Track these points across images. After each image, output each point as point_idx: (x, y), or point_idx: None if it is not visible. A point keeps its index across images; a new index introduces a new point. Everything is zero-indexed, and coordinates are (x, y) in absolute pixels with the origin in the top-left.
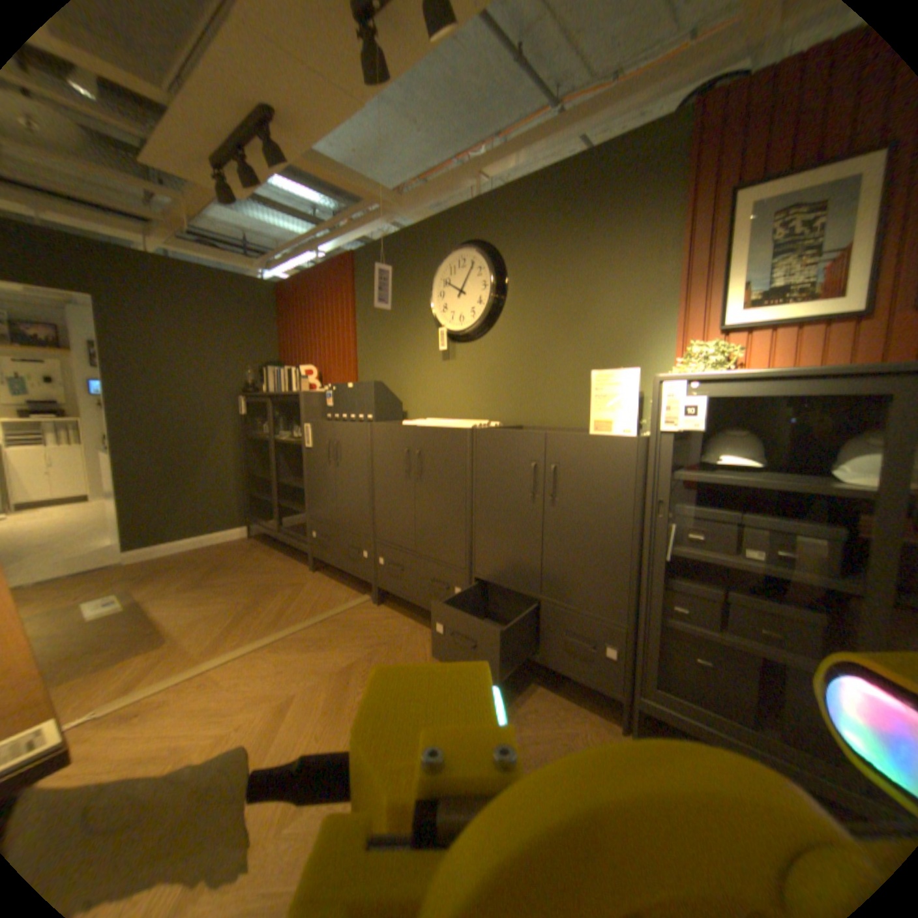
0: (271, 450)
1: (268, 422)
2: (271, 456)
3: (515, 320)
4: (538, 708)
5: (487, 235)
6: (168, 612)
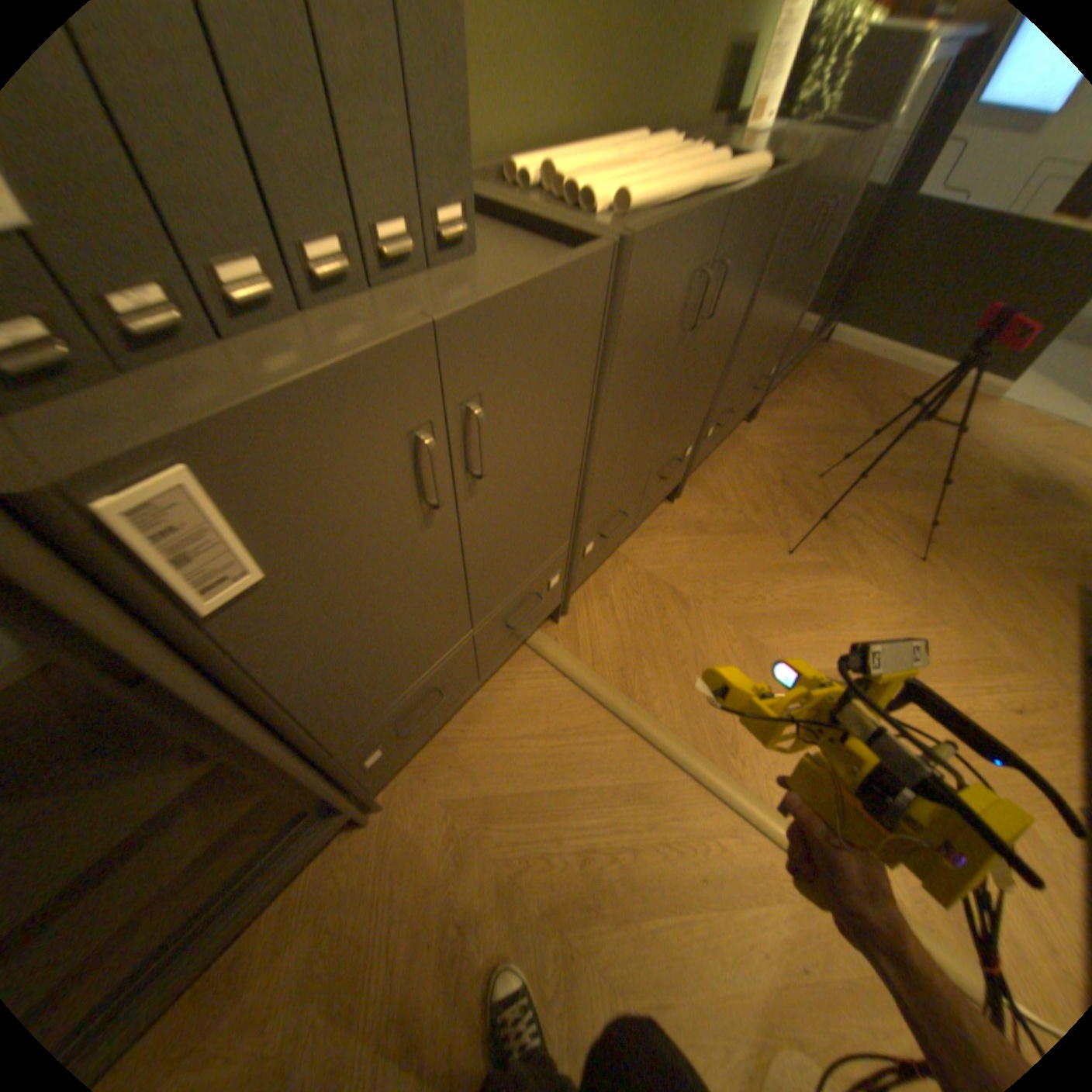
0: None
1: None
2: None
3: None
4: (740, 463)
5: None
6: None
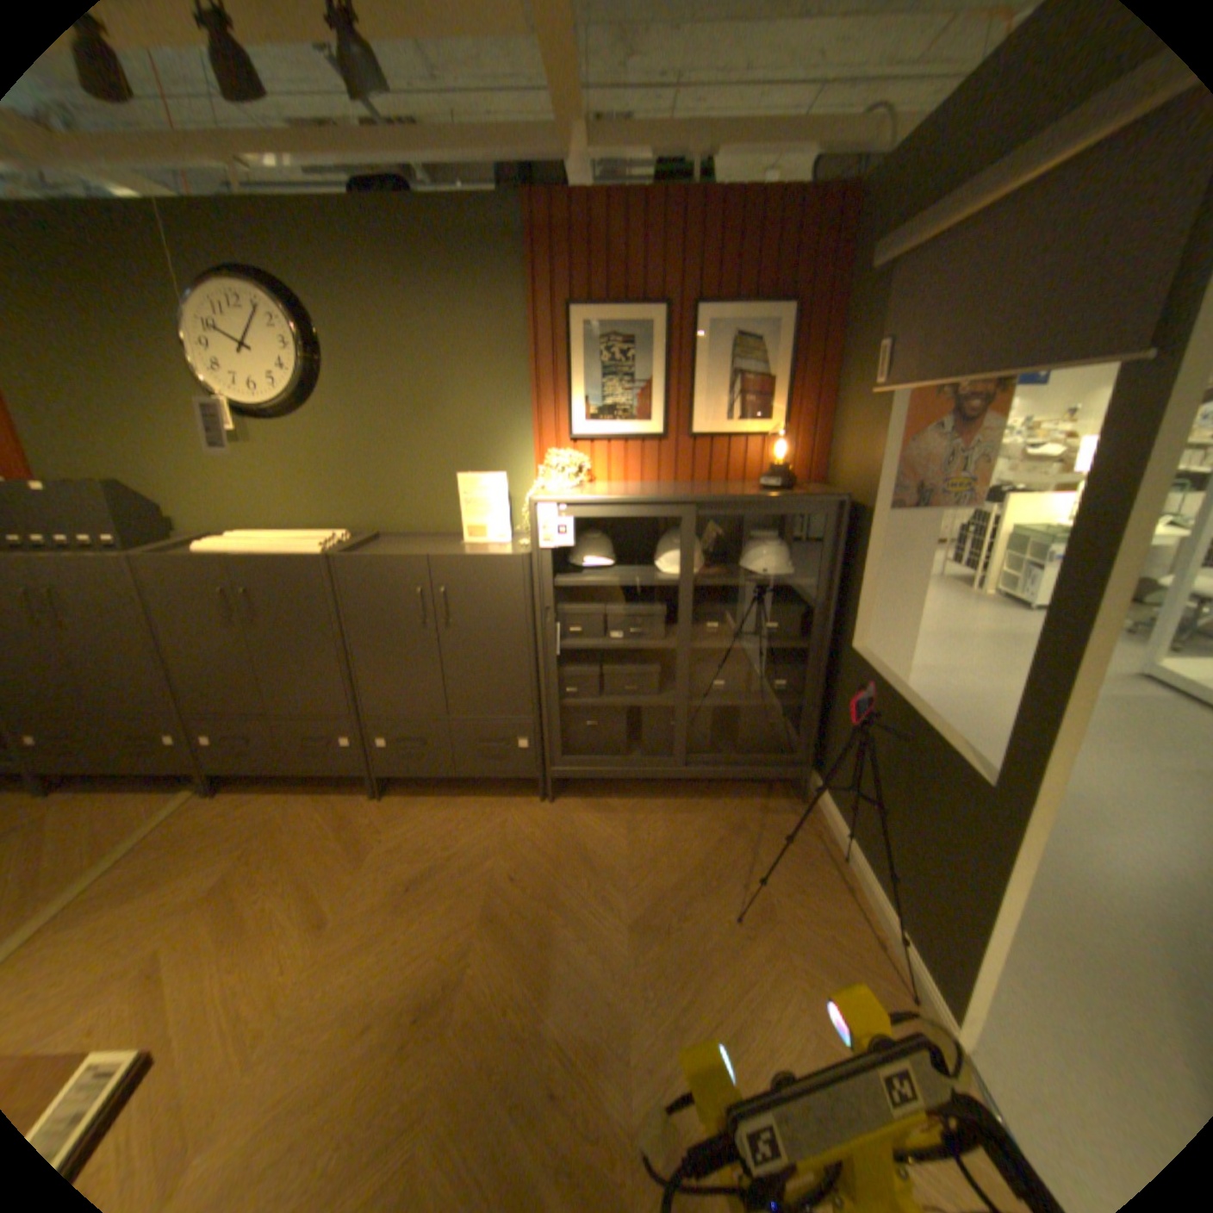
0: None
1: None
2: None
3: (341, 399)
4: (465, 817)
5: (269, 267)
6: None
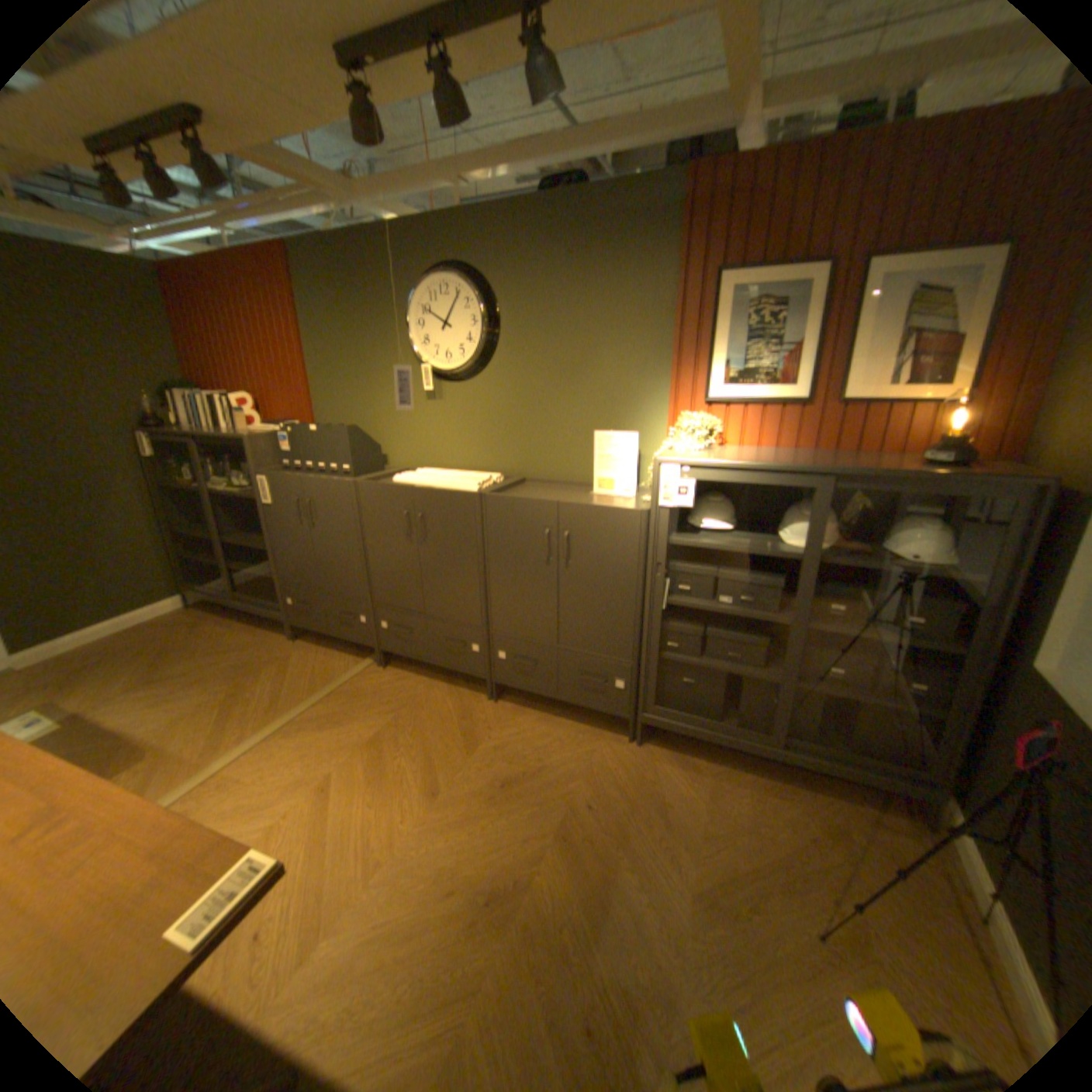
0: (199, 502)
1: (187, 465)
2: (200, 508)
3: (511, 365)
4: (560, 737)
5: (472, 260)
6: (126, 720)
